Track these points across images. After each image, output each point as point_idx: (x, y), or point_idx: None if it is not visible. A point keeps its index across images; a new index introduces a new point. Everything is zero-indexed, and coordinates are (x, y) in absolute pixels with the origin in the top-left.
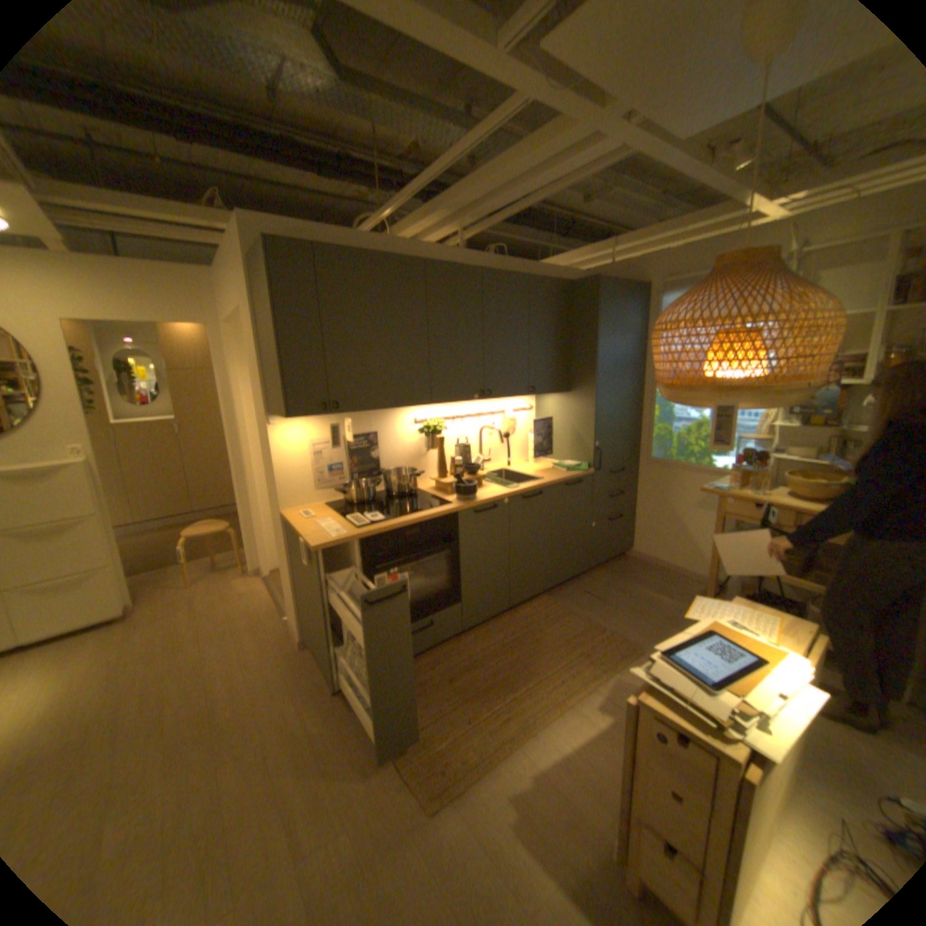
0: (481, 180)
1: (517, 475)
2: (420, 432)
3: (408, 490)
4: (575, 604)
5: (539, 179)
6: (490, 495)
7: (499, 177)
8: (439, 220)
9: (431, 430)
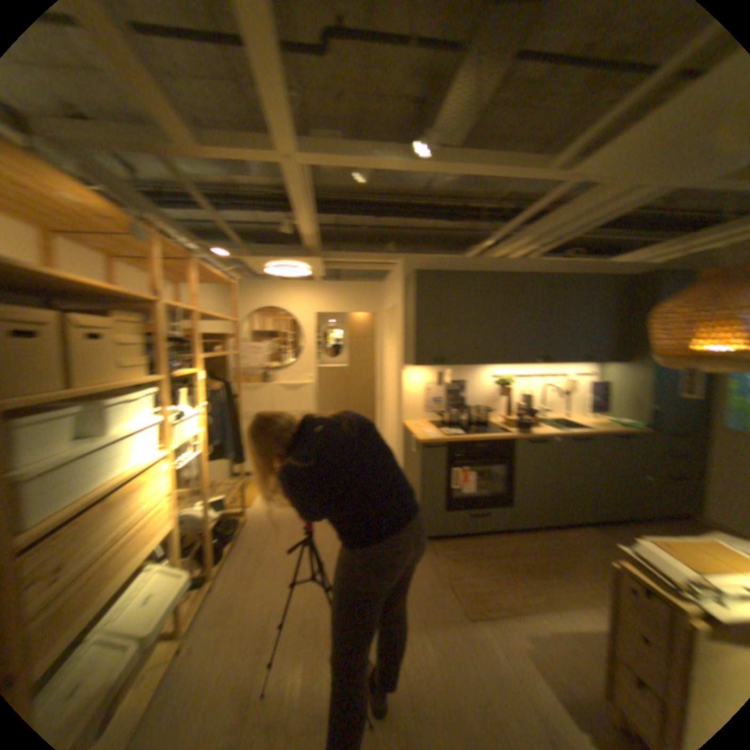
0: (549, 220)
1: (572, 424)
2: (494, 382)
3: (481, 420)
4: (621, 542)
5: (593, 214)
6: (543, 432)
7: (561, 217)
8: (522, 242)
9: (502, 382)
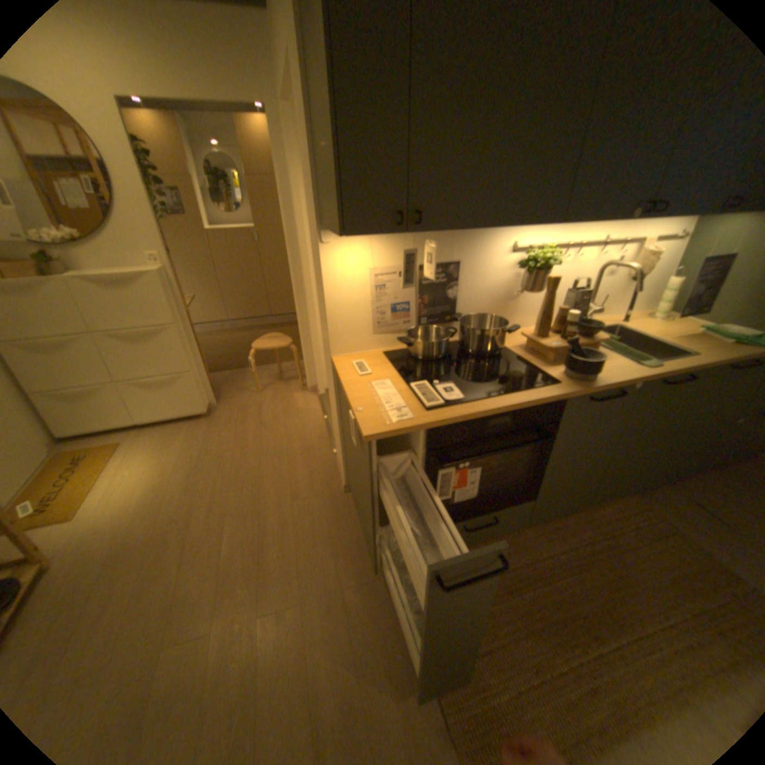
0: None
1: (643, 337)
2: (520, 264)
3: (491, 346)
4: (681, 518)
5: None
6: (619, 374)
7: None
8: None
9: (540, 263)
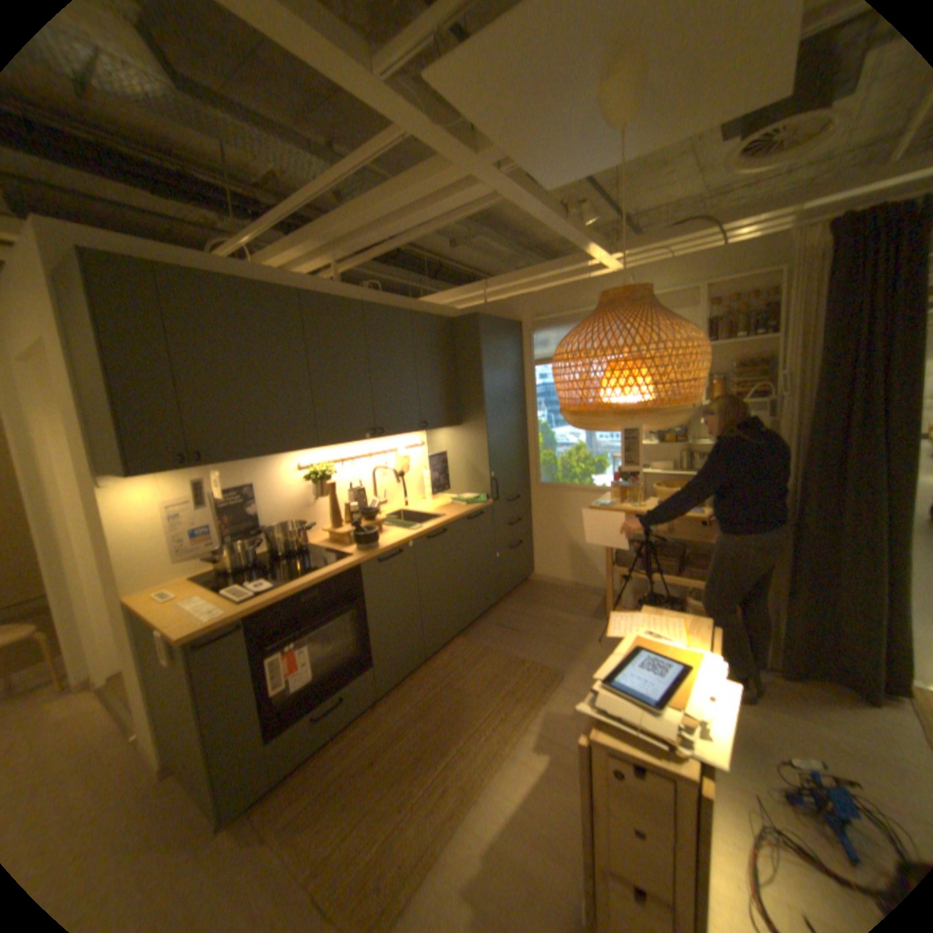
0: (355, 212)
1: (417, 515)
2: (305, 479)
3: (297, 547)
4: (490, 641)
5: (416, 217)
6: (394, 540)
7: (375, 210)
8: (309, 252)
9: (319, 476)
